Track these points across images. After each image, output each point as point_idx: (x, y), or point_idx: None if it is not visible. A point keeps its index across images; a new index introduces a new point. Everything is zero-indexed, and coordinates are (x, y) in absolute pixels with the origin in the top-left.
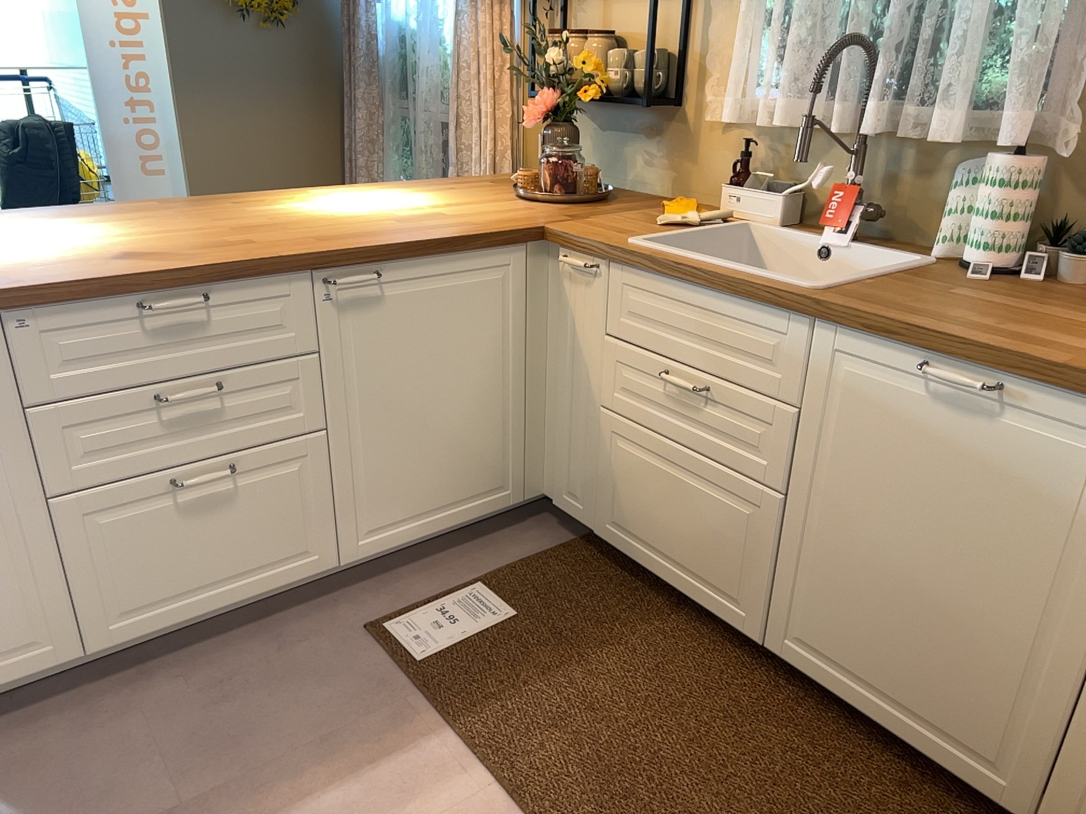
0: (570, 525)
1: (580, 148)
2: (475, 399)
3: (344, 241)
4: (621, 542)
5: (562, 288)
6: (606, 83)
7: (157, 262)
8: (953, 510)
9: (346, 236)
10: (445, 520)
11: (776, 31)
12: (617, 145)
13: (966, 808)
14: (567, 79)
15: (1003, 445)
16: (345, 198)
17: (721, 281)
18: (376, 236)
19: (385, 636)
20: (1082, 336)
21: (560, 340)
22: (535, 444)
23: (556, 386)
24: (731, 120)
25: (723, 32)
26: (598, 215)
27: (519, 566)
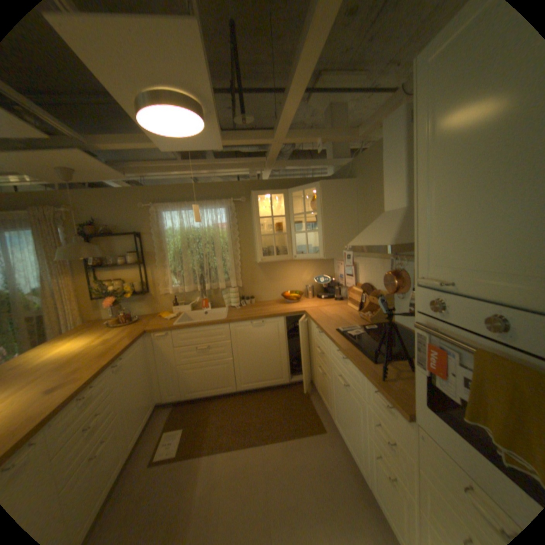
0: (166, 408)
1: (124, 309)
2: (141, 385)
3: (107, 355)
4: (191, 397)
5: (154, 344)
6: (131, 292)
7: (69, 386)
8: (262, 343)
9: (102, 354)
10: (142, 426)
11: (175, 274)
12: (127, 306)
13: (279, 390)
14: (116, 293)
15: (265, 329)
16: (53, 351)
17: (207, 324)
18: (111, 350)
19: (157, 463)
20: (264, 311)
21: (156, 357)
22: (152, 390)
23: (155, 370)
24: (169, 293)
25: (160, 275)
26: (148, 323)
27: (167, 423)
